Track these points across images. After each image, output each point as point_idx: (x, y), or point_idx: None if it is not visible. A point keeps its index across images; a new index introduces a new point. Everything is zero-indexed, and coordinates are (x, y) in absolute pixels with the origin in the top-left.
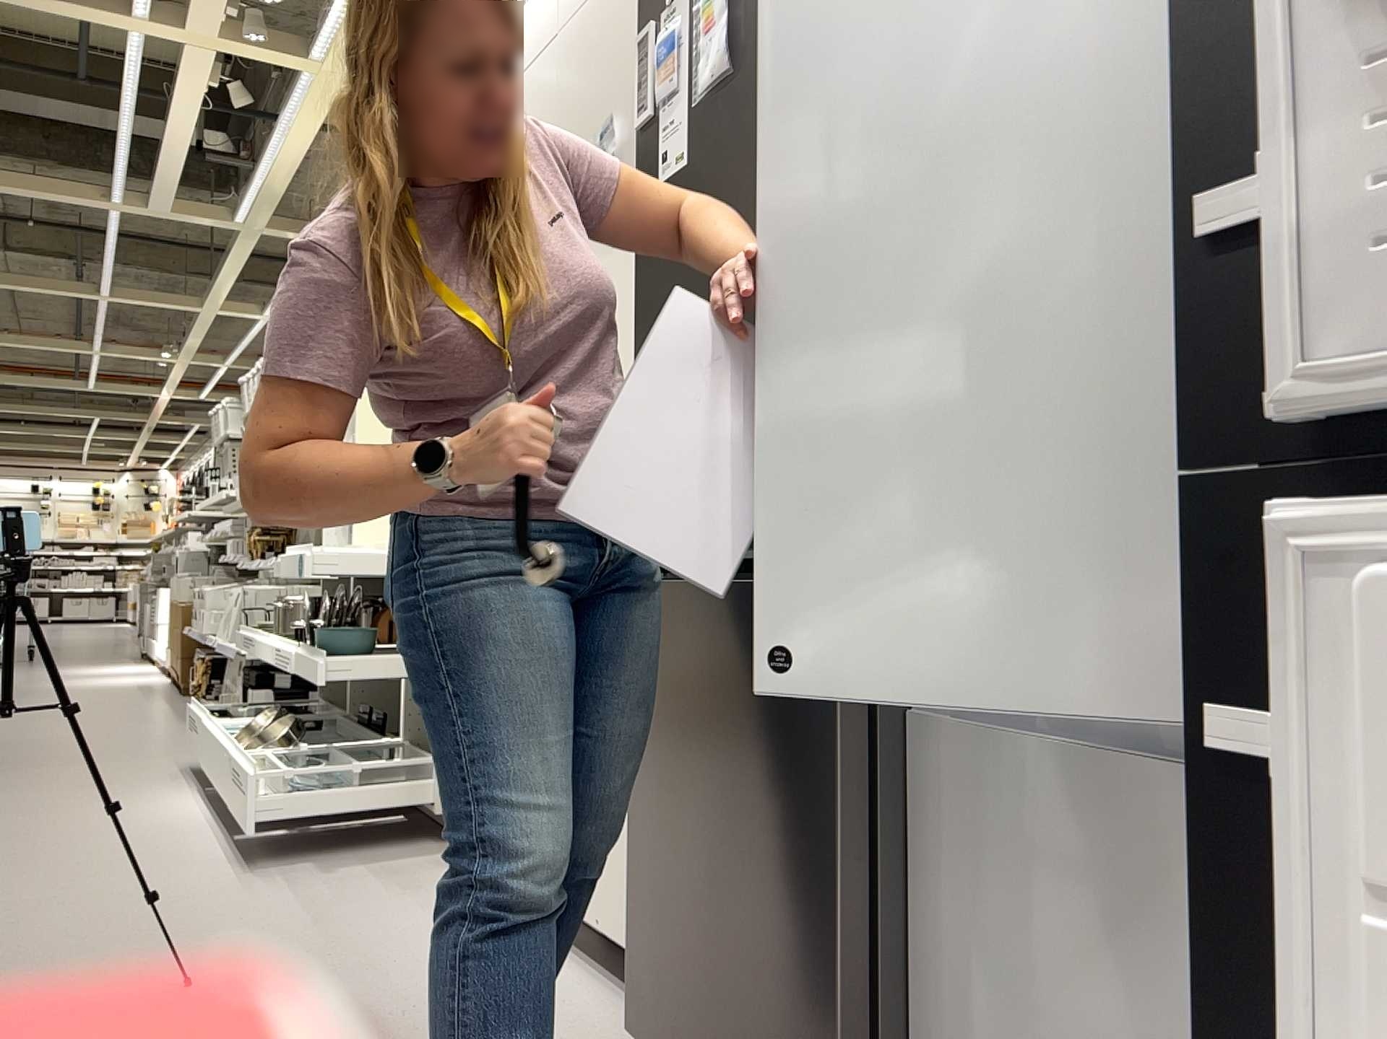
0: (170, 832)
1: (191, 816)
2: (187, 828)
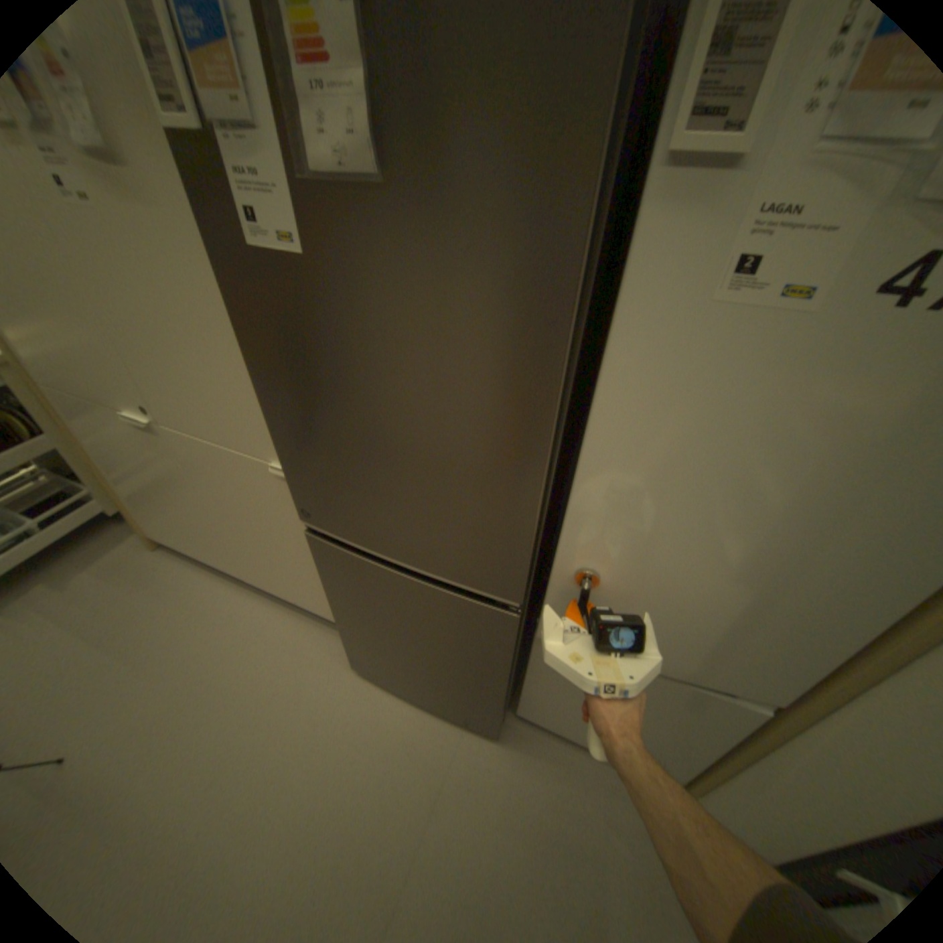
0: None
1: None
2: None
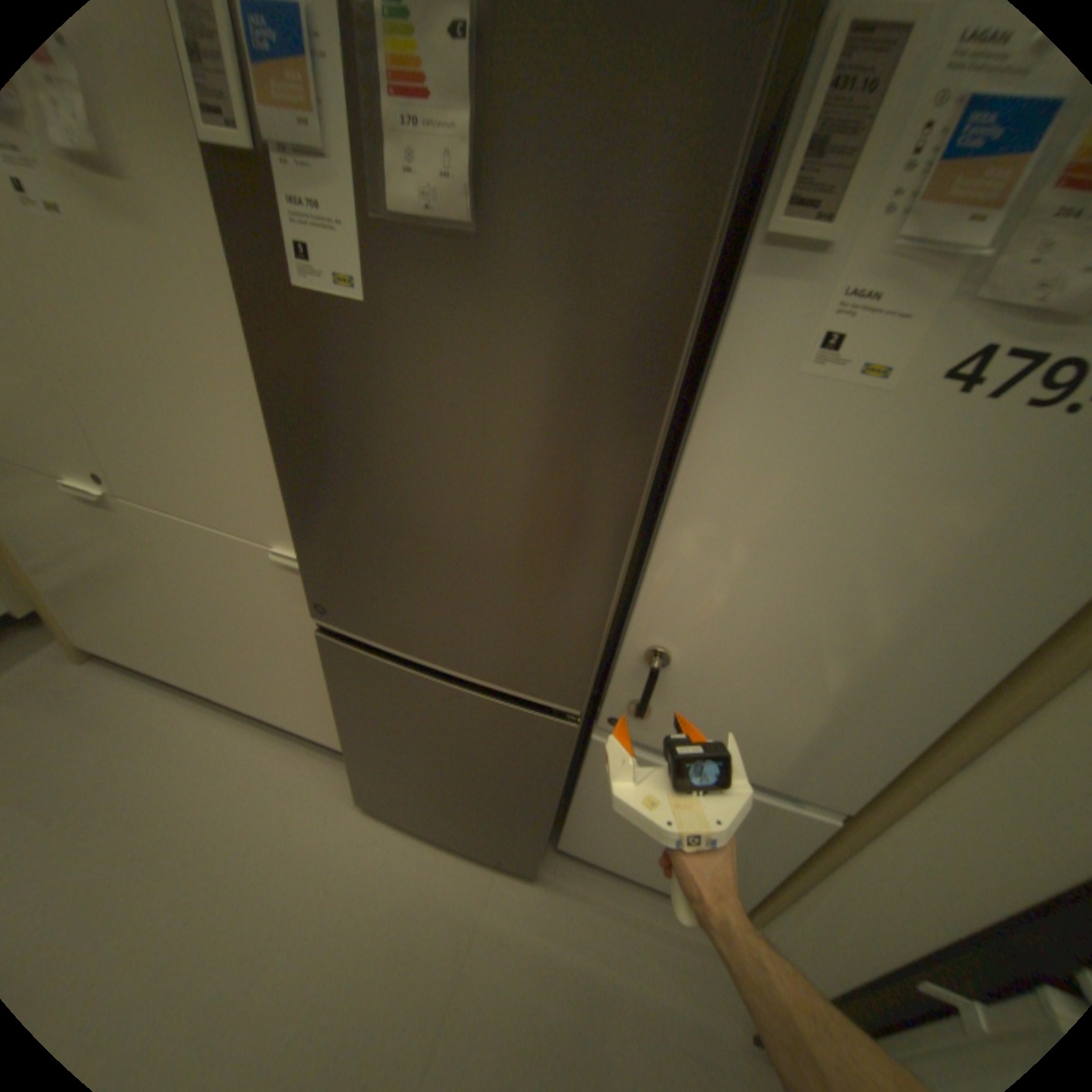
0: None
1: None
2: None
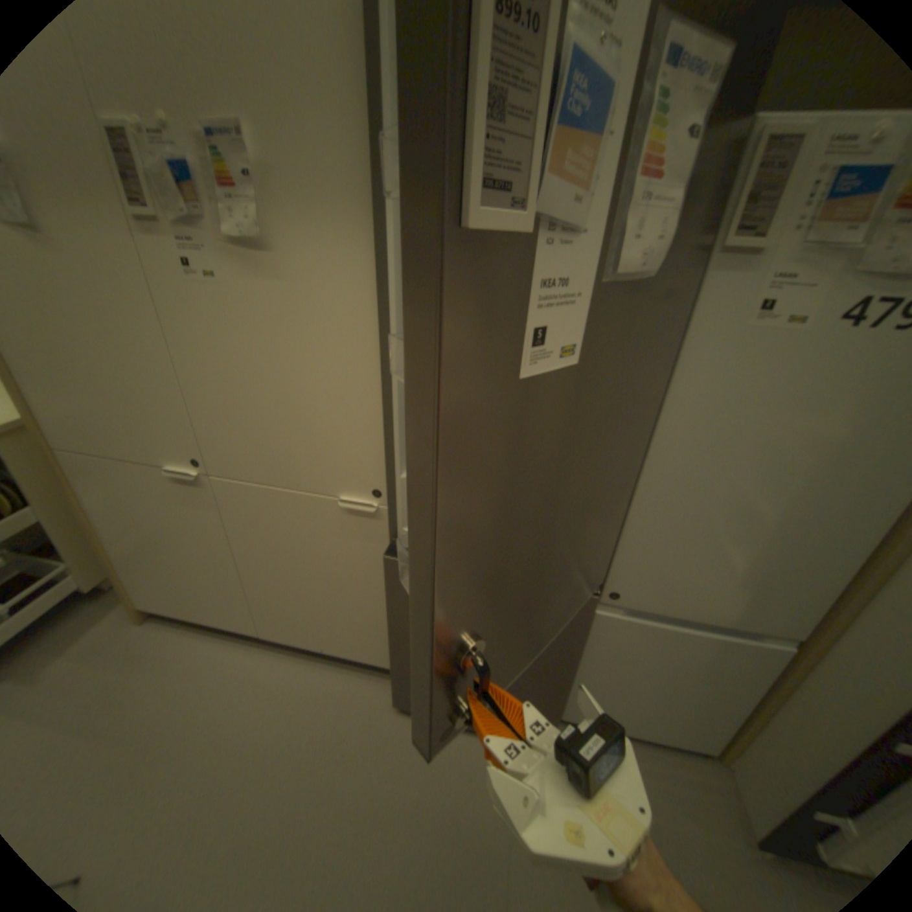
0: None
1: None
2: None
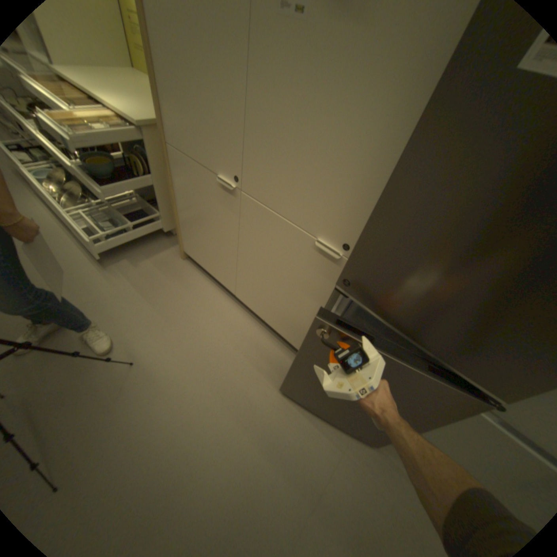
0: (47, 237)
1: (48, 221)
2: (53, 233)
